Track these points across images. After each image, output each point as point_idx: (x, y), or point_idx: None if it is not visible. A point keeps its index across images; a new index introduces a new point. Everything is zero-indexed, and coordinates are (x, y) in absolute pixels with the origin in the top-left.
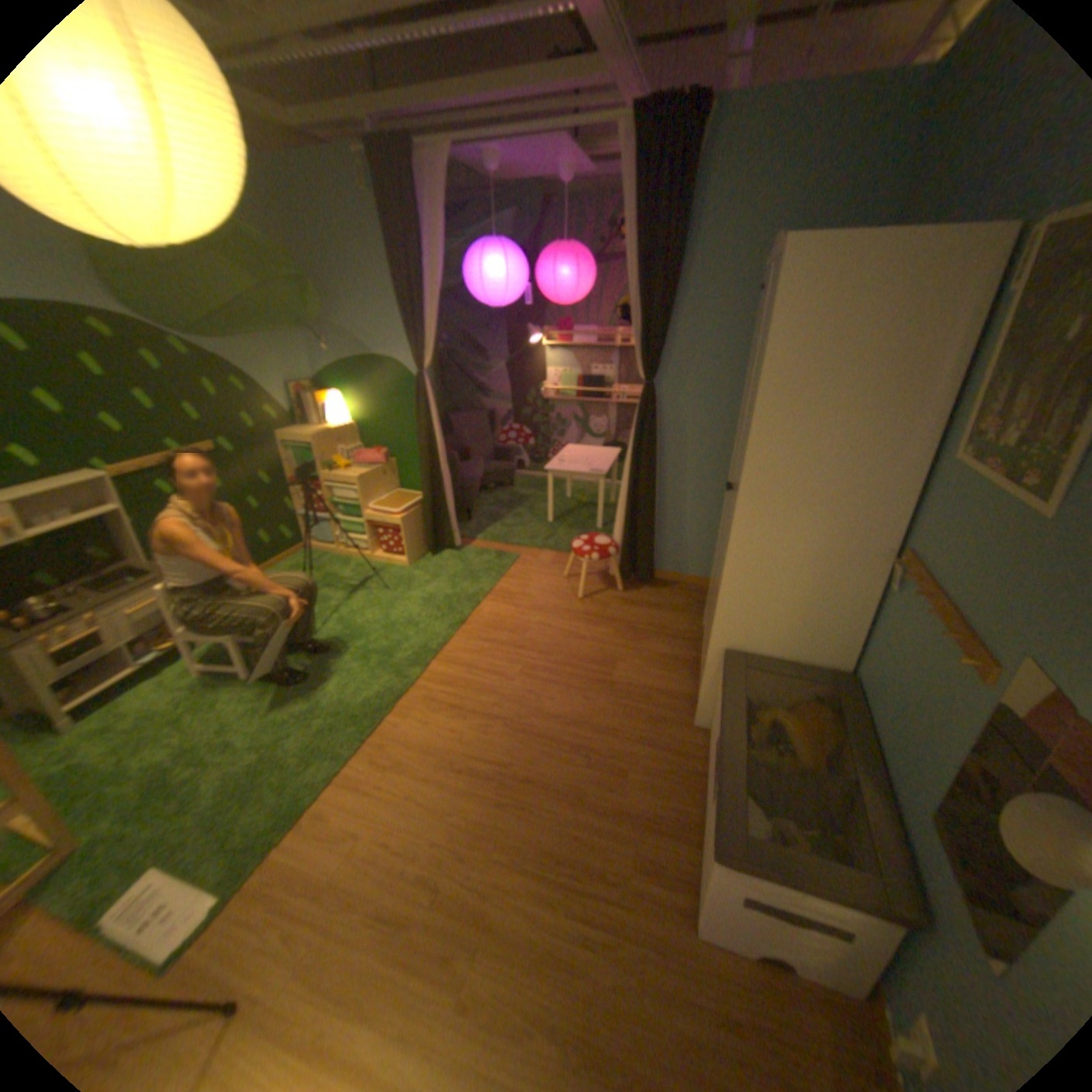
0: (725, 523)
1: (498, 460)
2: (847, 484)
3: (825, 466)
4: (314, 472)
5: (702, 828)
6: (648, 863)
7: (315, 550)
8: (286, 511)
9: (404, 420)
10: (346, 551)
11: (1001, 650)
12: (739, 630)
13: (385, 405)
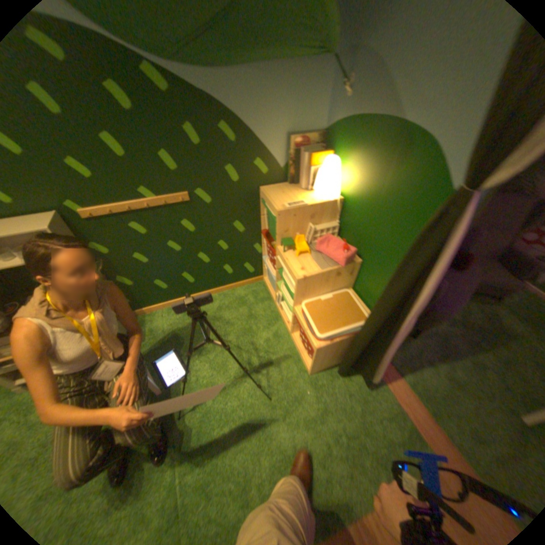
0: None
1: (505, 263)
2: None
3: None
4: (275, 241)
5: None
6: None
7: (267, 286)
8: (254, 253)
9: (397, 229)
10: (281, 308)
11: None
12: None
13: (384, 197)
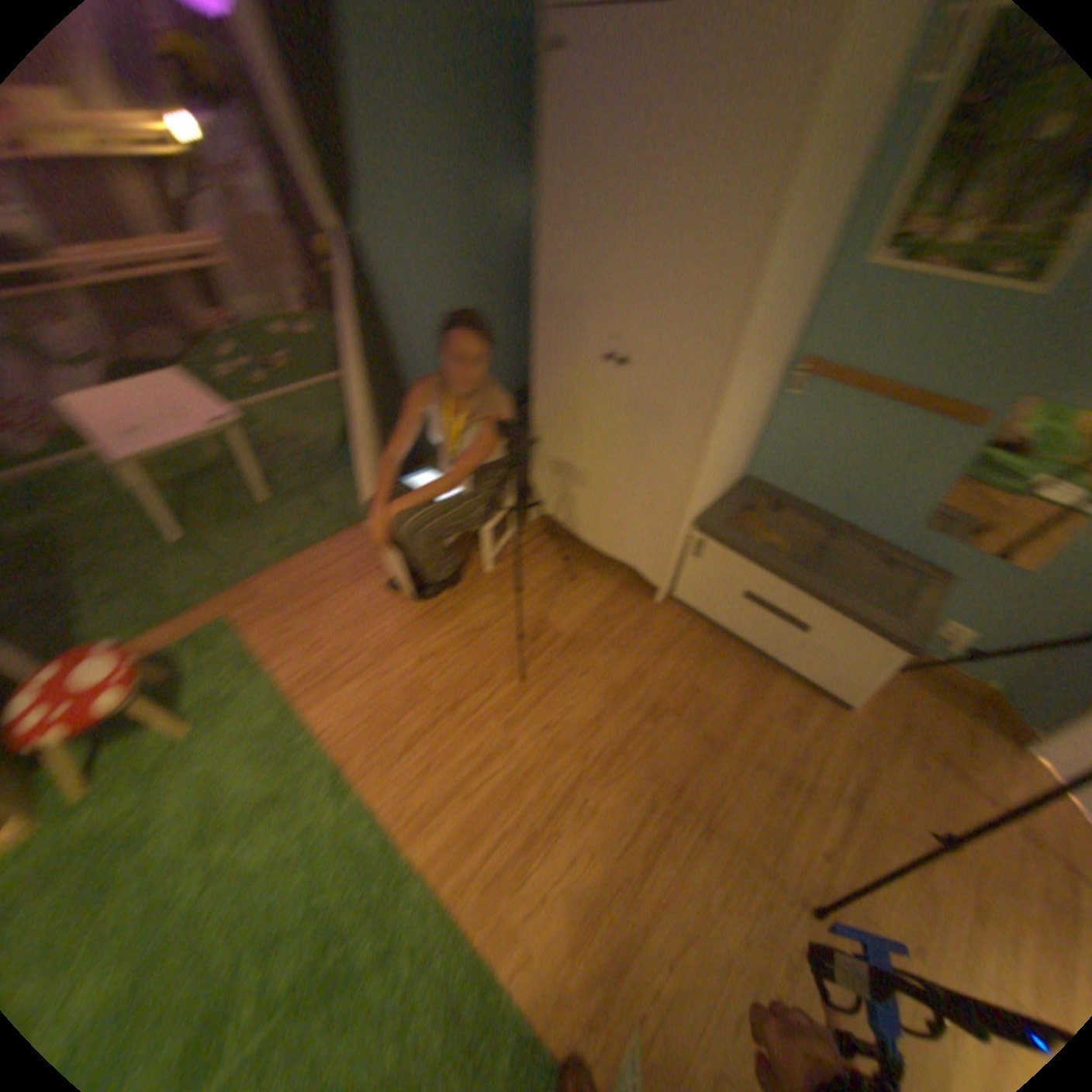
0: (606, 401)
1: None
2: (791, 314)
3: (789, 301)
4: None
5: (762, 658)
6: (784, 715)
7: None
8: None
9: None
10: None
11: (985, 400)
12: (704, 496)
13: None
